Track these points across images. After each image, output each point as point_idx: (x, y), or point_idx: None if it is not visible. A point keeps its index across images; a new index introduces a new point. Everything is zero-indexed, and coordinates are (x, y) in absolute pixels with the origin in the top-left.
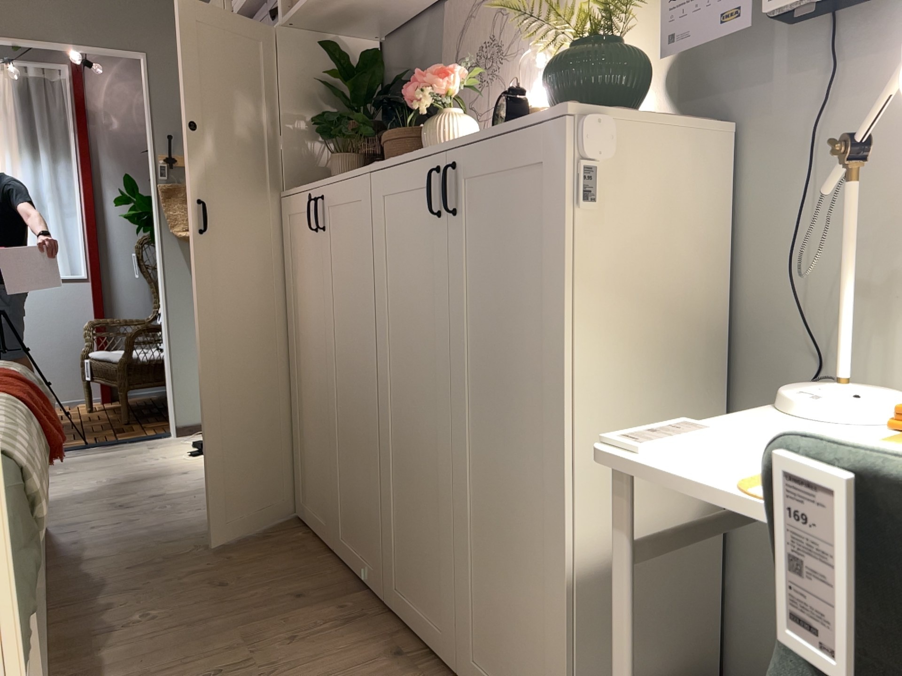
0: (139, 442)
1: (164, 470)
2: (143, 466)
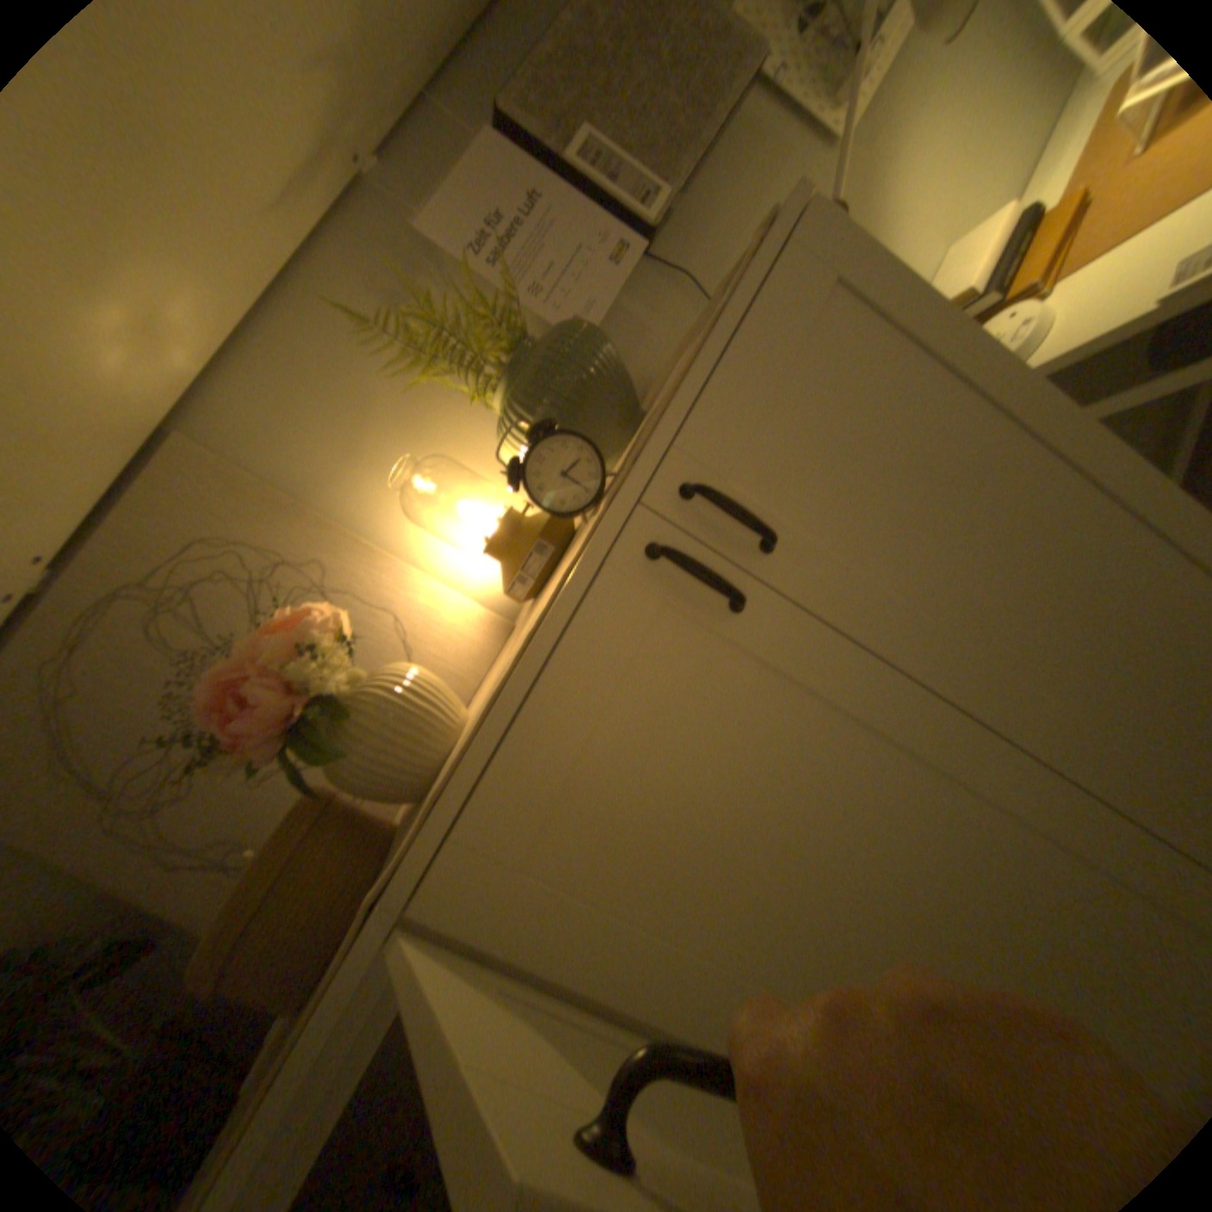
0: None
1: None
2: None
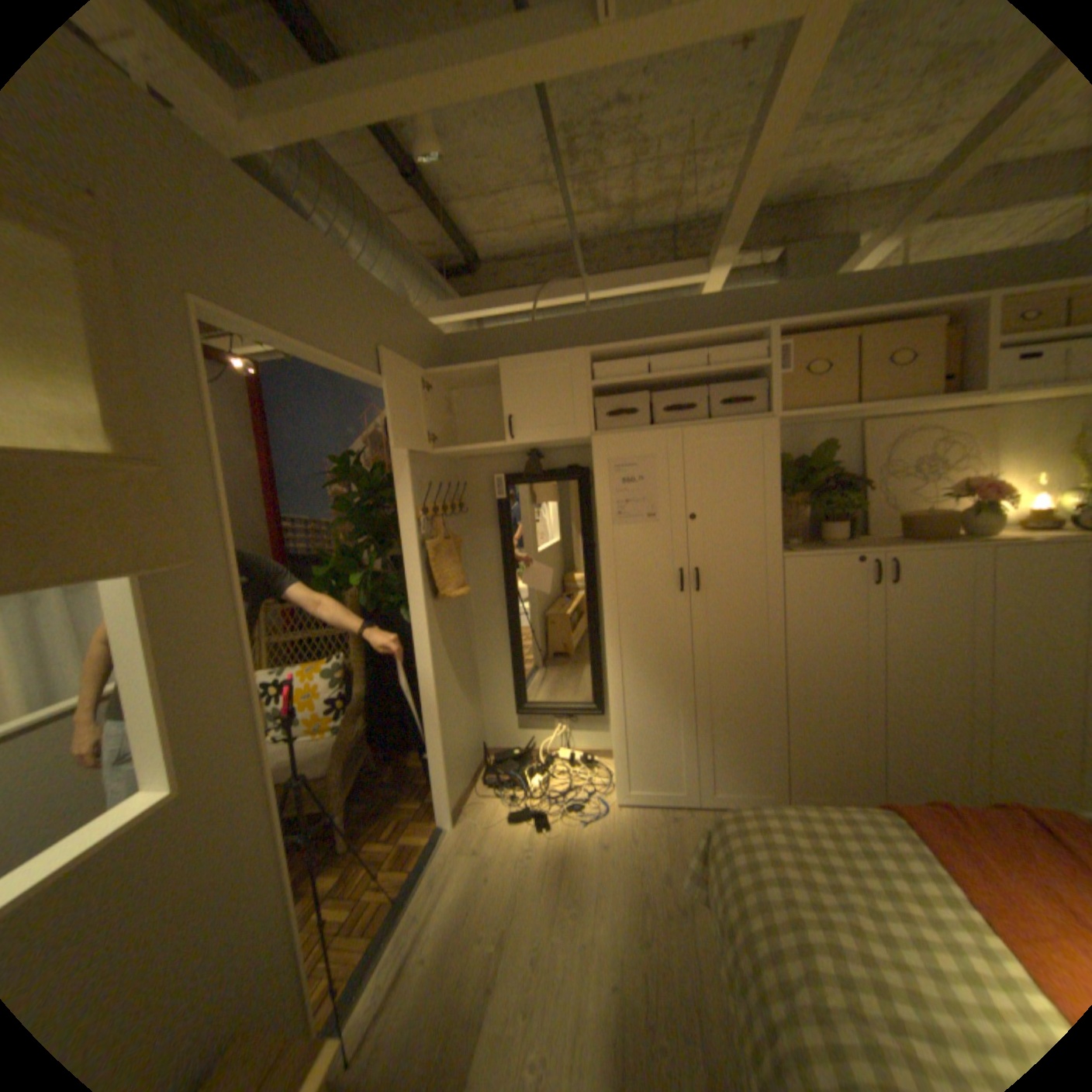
0: (438, 860)
1: (577, 860)
2: (545, 873)
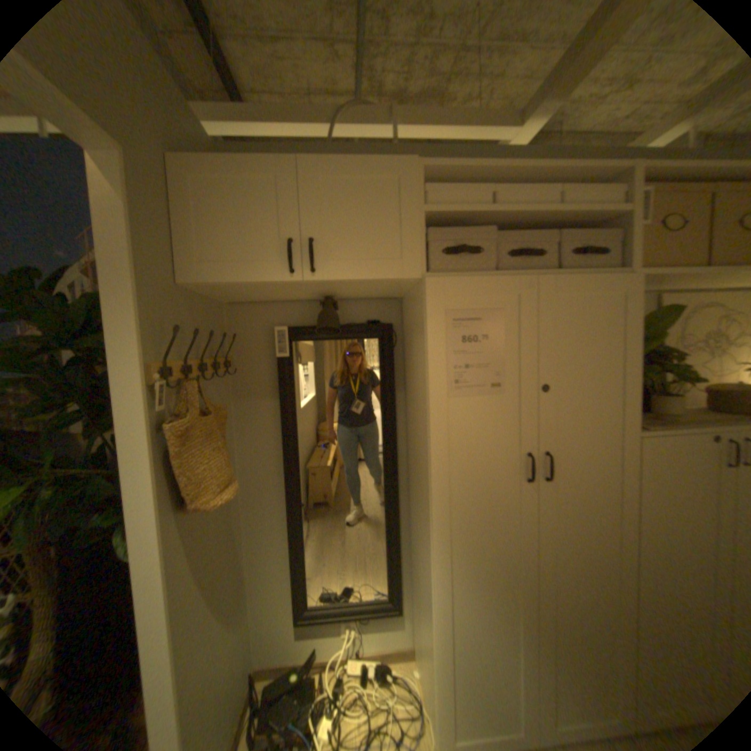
0: None
1: None
2: None
